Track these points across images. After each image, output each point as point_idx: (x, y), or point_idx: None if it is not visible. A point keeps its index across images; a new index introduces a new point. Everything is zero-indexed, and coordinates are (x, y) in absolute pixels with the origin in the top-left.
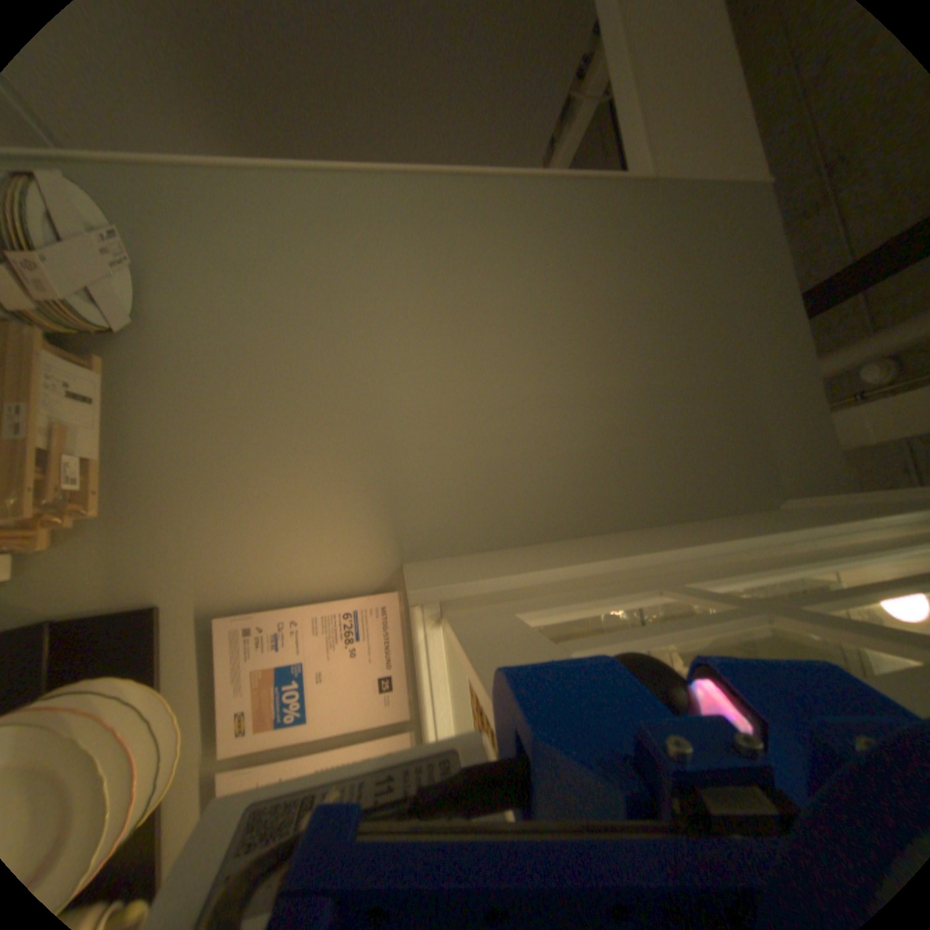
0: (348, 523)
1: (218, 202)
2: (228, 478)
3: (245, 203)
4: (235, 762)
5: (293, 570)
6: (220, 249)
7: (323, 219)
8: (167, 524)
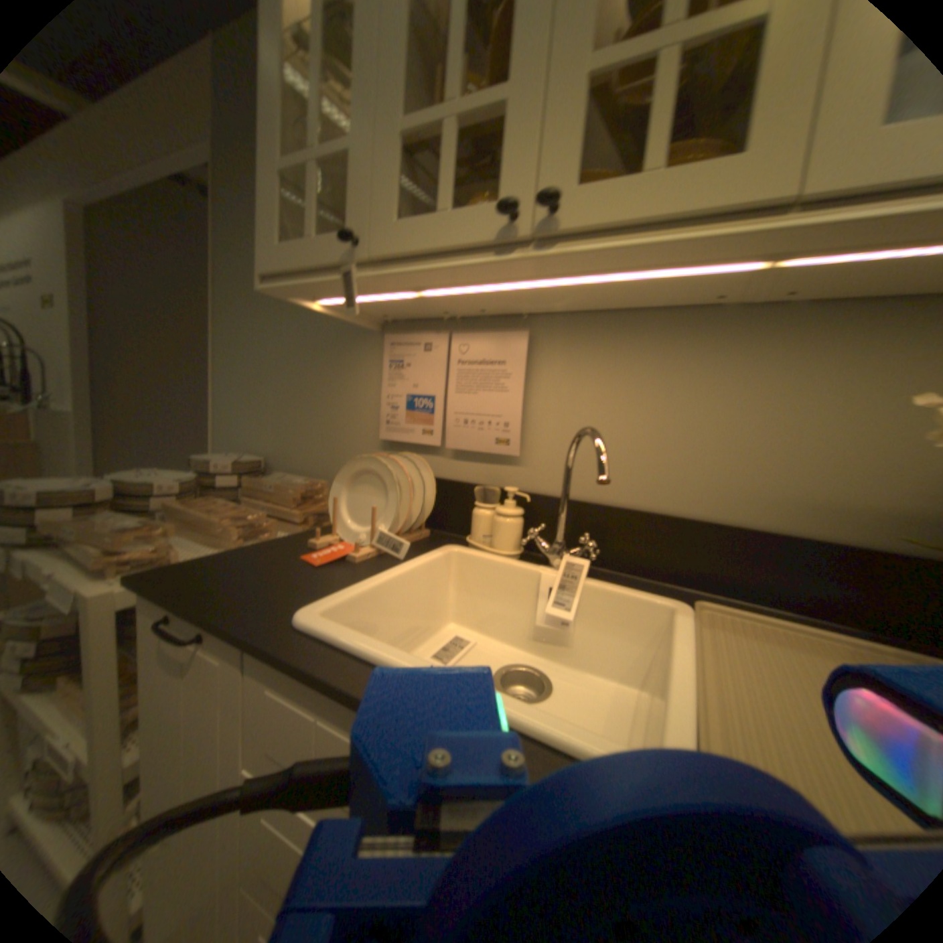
0: (356, 362)
1: (224, 412)
2: (329, 424)
3: (224, 399)
4: (445, 437)
5: (372, 396)
6: (241, 414)
7: (230, 360)
8: (343, 457)
